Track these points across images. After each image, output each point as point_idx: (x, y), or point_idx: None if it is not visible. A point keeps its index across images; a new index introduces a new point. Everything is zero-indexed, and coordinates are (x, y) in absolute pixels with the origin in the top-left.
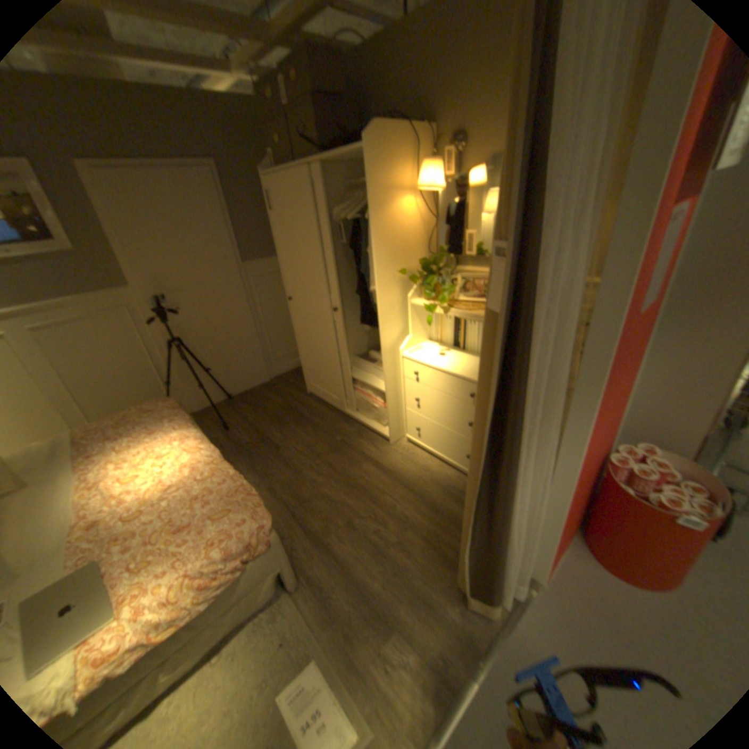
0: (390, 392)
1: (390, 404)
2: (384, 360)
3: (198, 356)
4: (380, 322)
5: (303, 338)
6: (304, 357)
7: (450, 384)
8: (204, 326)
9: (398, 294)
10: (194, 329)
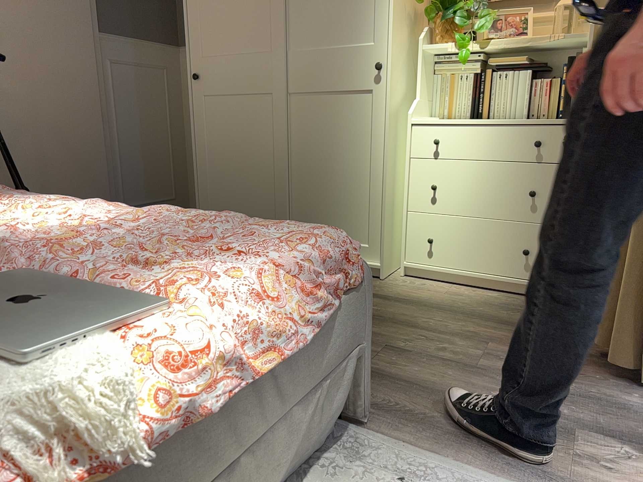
0: (389, 180)
1: (388, 202)
2: (388, 124)
3: (5, 163)
4: (385, 66)
5: (209, 141)
6: (205, 176)
7: (497, 139)
8: (26, 112)
9: (405, 32)
10: (8, 112)
